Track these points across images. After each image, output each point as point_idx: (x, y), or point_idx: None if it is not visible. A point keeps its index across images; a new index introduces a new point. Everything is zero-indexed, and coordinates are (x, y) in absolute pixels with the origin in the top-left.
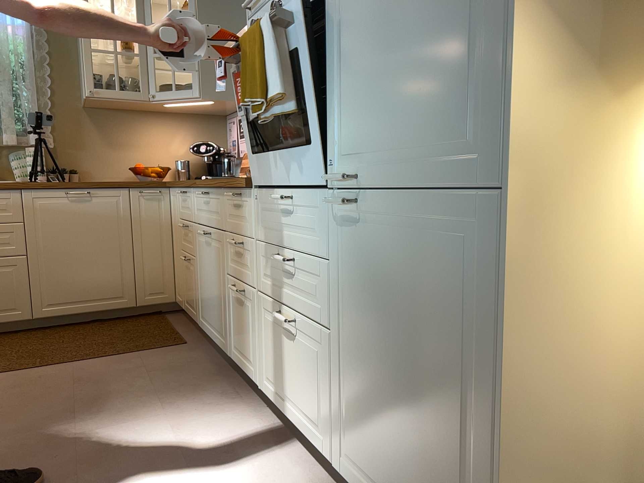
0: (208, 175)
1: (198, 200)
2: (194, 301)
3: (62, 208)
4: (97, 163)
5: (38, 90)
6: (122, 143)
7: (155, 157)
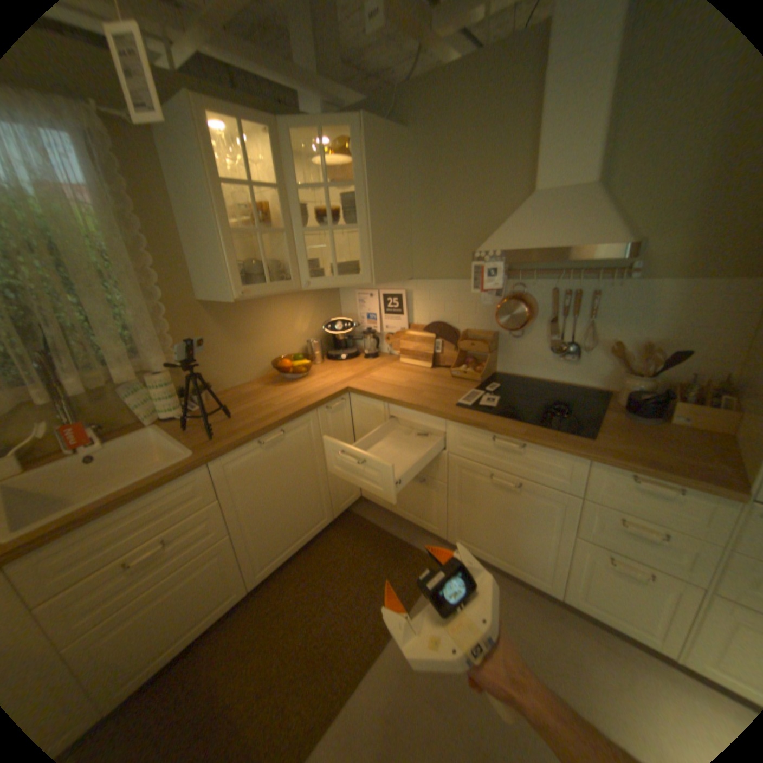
0: (346, 354)
1: (472, 438)
2: (434, 518)
3: (258, 462)
4: (227, 367)
5: (134, 290)
6: (249, 335)
7: (283, 342)
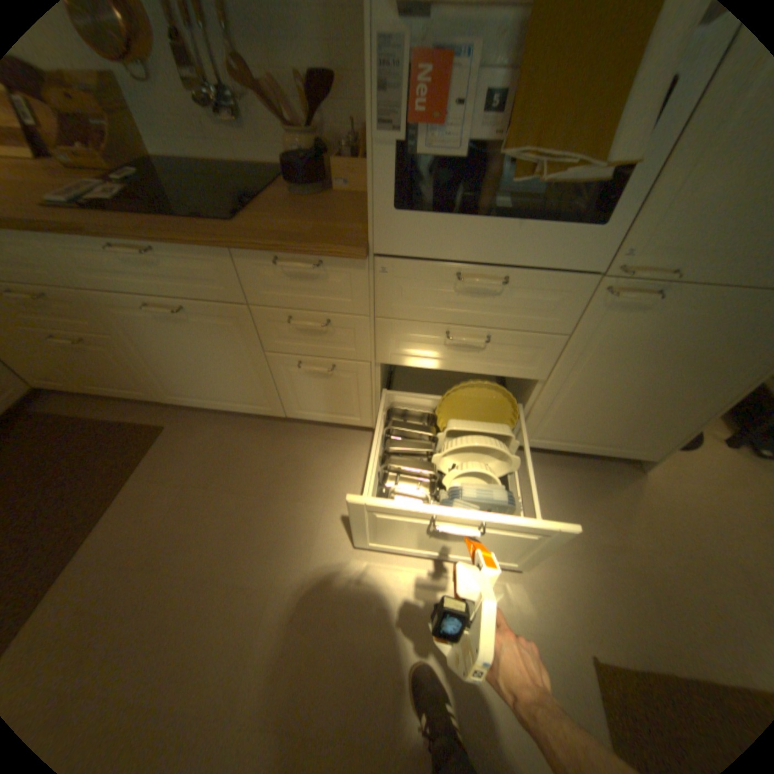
0: None
1: (87, 255)
2: (131, 382)
3: None
4: None
5: None
6: None
7: None
